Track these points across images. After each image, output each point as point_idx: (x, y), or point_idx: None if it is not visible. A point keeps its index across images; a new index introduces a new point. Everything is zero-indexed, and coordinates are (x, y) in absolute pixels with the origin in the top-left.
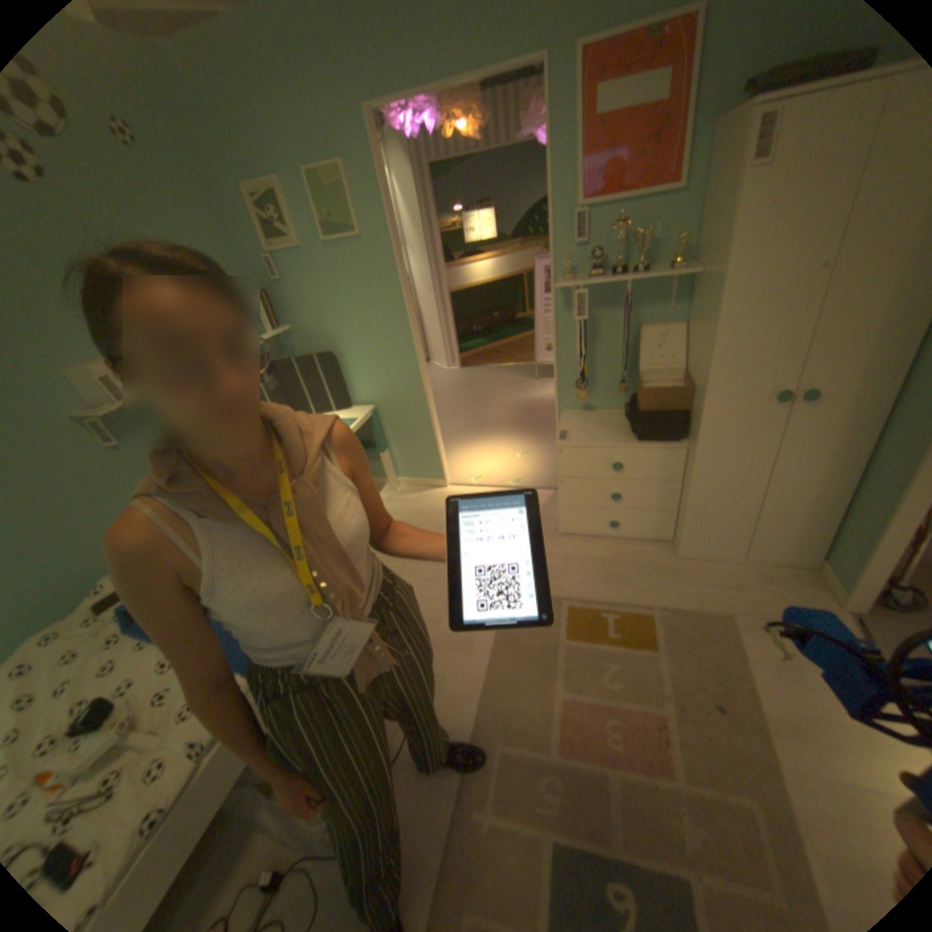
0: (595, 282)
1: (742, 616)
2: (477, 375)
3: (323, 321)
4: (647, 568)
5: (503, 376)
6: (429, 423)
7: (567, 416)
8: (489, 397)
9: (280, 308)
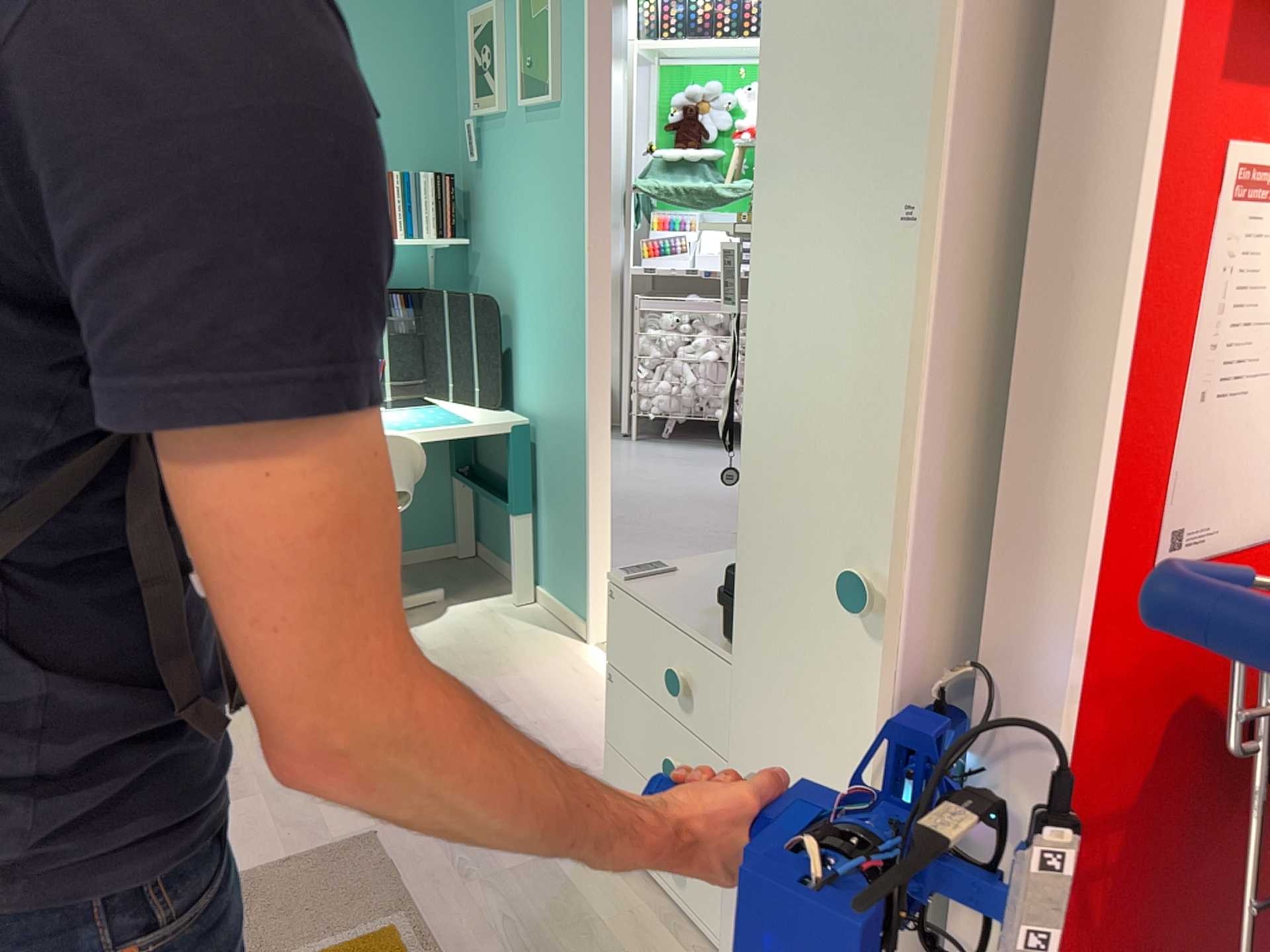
0: None
1: None
2: None
3: (508, 242)
4: None
5: None
6: (585, 487)
7: None
8: None
9: (475, 211)
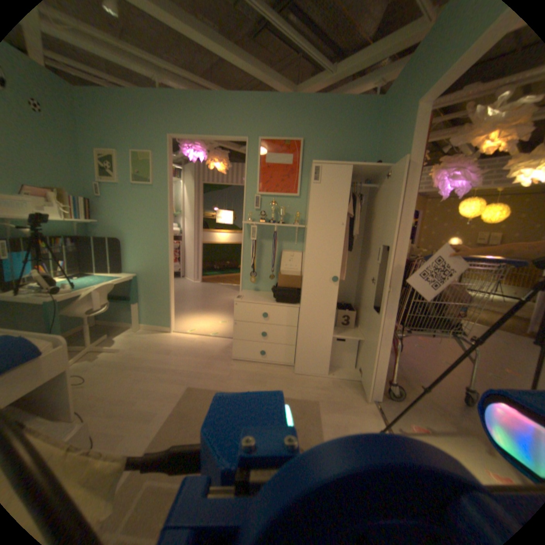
0: (262, 228)
1: (322, 403)
2: (209, 286)
3: (118, 223)
4: (277, 379)
5: (223, 289)
6: (167, 290)
7: (244, 292)
8: (212, 296)
9: (94, 212)
